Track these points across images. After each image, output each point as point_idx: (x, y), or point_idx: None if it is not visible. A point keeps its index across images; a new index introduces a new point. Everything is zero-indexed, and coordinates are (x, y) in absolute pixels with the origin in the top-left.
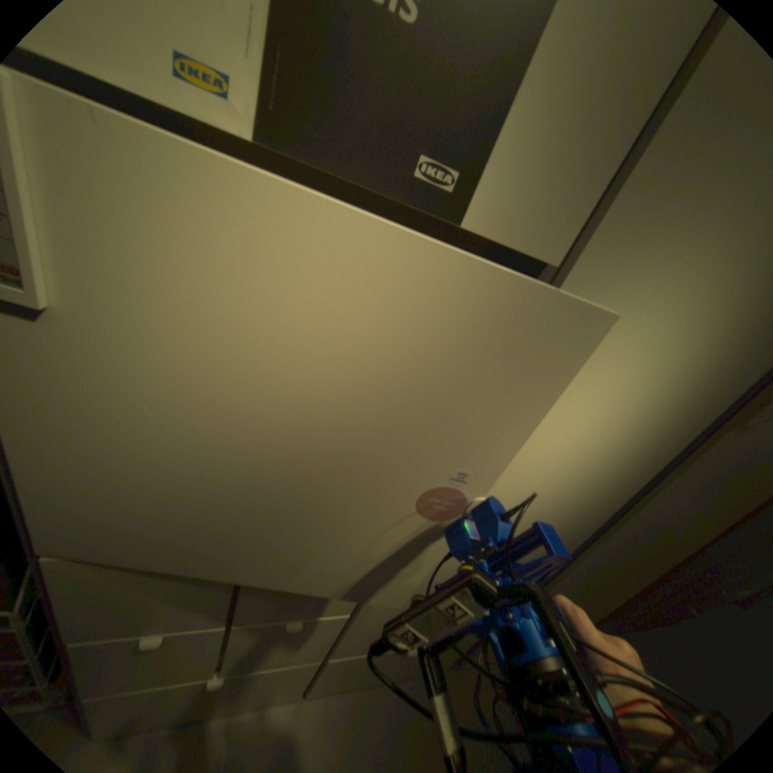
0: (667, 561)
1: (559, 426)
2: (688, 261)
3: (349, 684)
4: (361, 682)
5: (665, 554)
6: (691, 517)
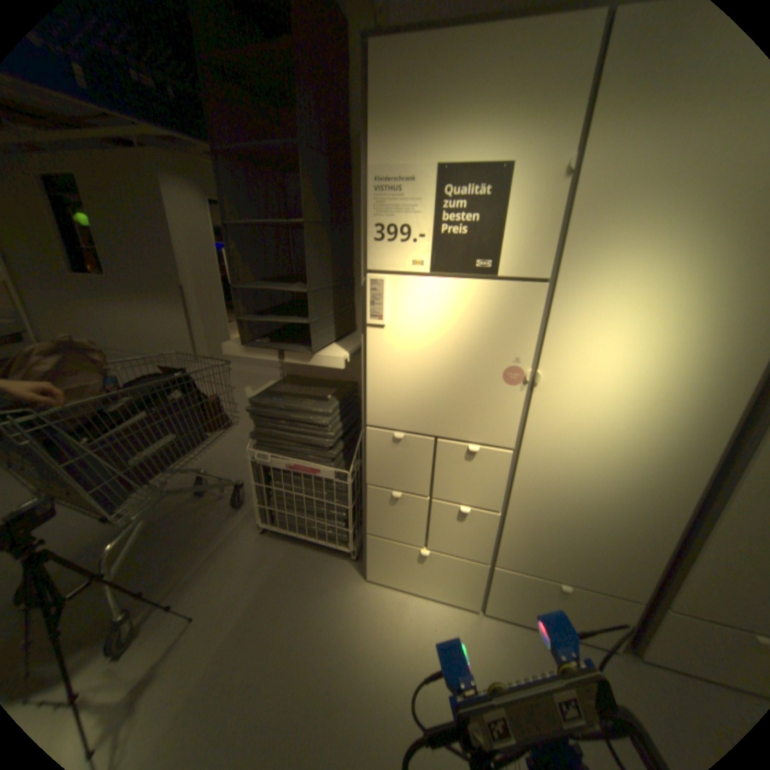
0: None
1: (600, 362)
2: (631, 258)
3: (518, 611)
4: (528, 614)
5: None
6: None
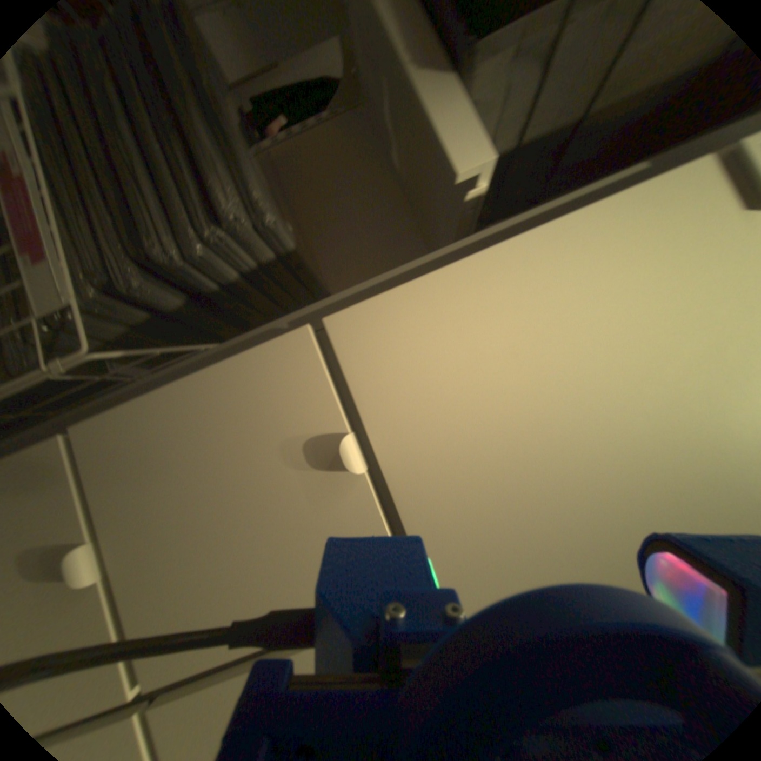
0: None
1: None
2: None
3: None
4: None
5: None
6: None
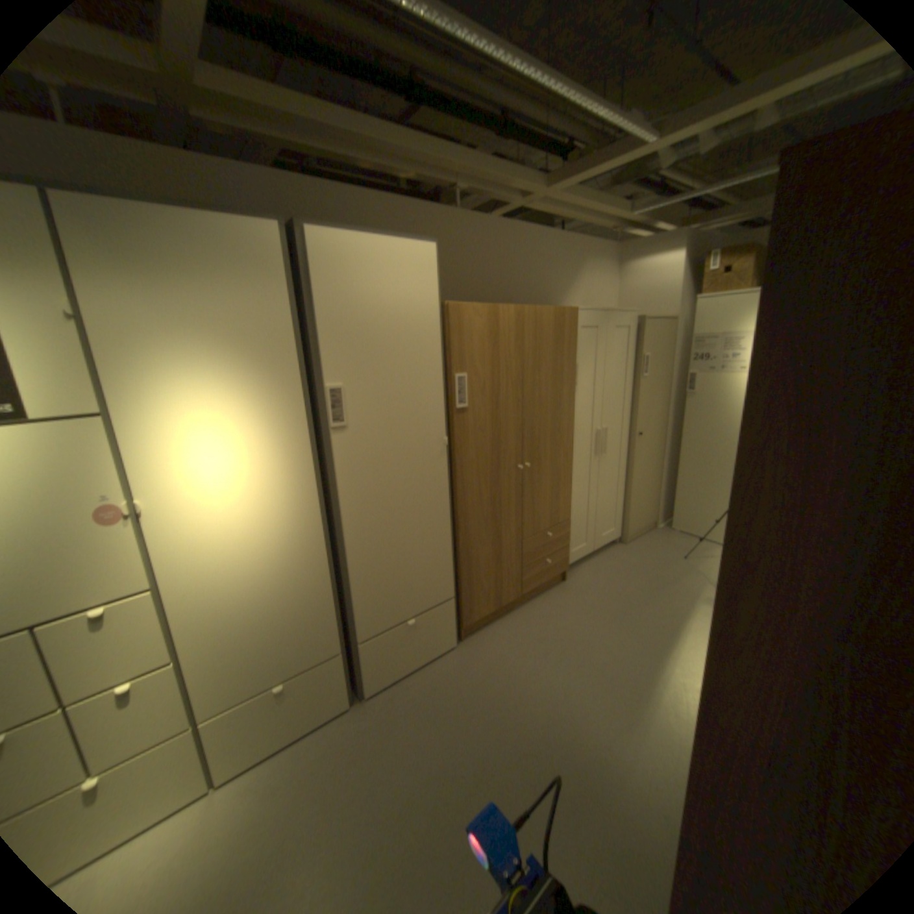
0: (433, 526)
1: (194, 474)
2: (174, 385)
3: (246, 751)
4: (258, 744)
5: (420, 522)
6: (396, 490)
